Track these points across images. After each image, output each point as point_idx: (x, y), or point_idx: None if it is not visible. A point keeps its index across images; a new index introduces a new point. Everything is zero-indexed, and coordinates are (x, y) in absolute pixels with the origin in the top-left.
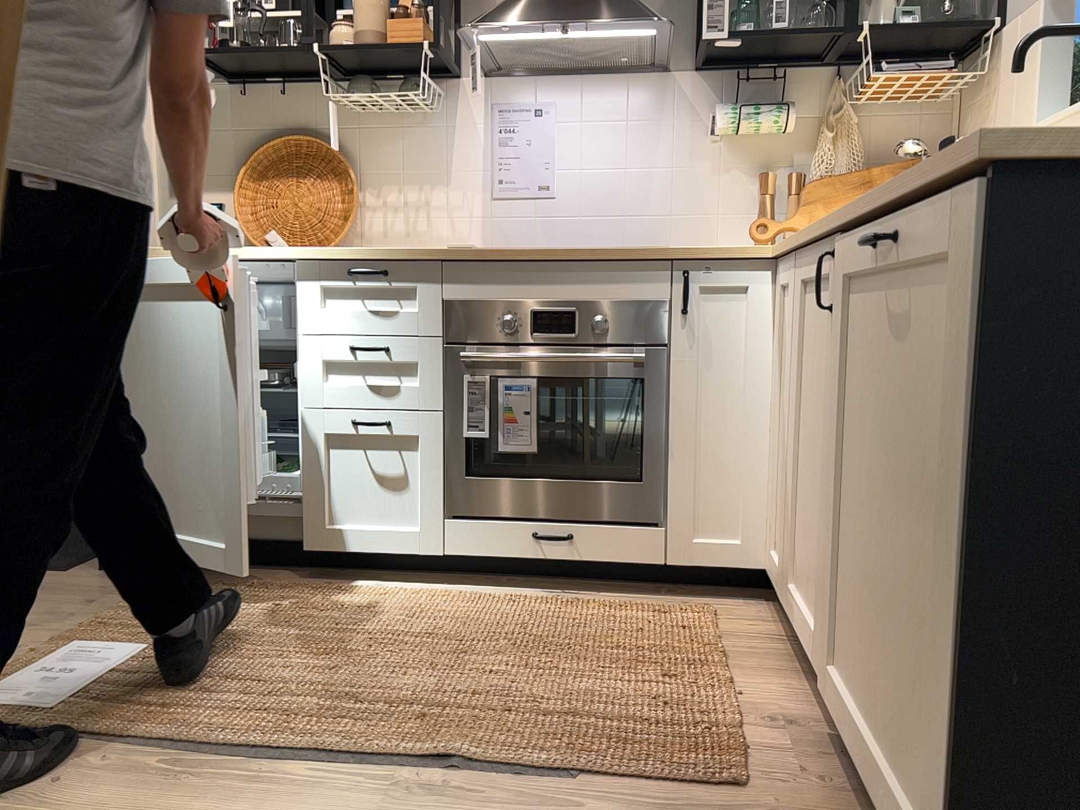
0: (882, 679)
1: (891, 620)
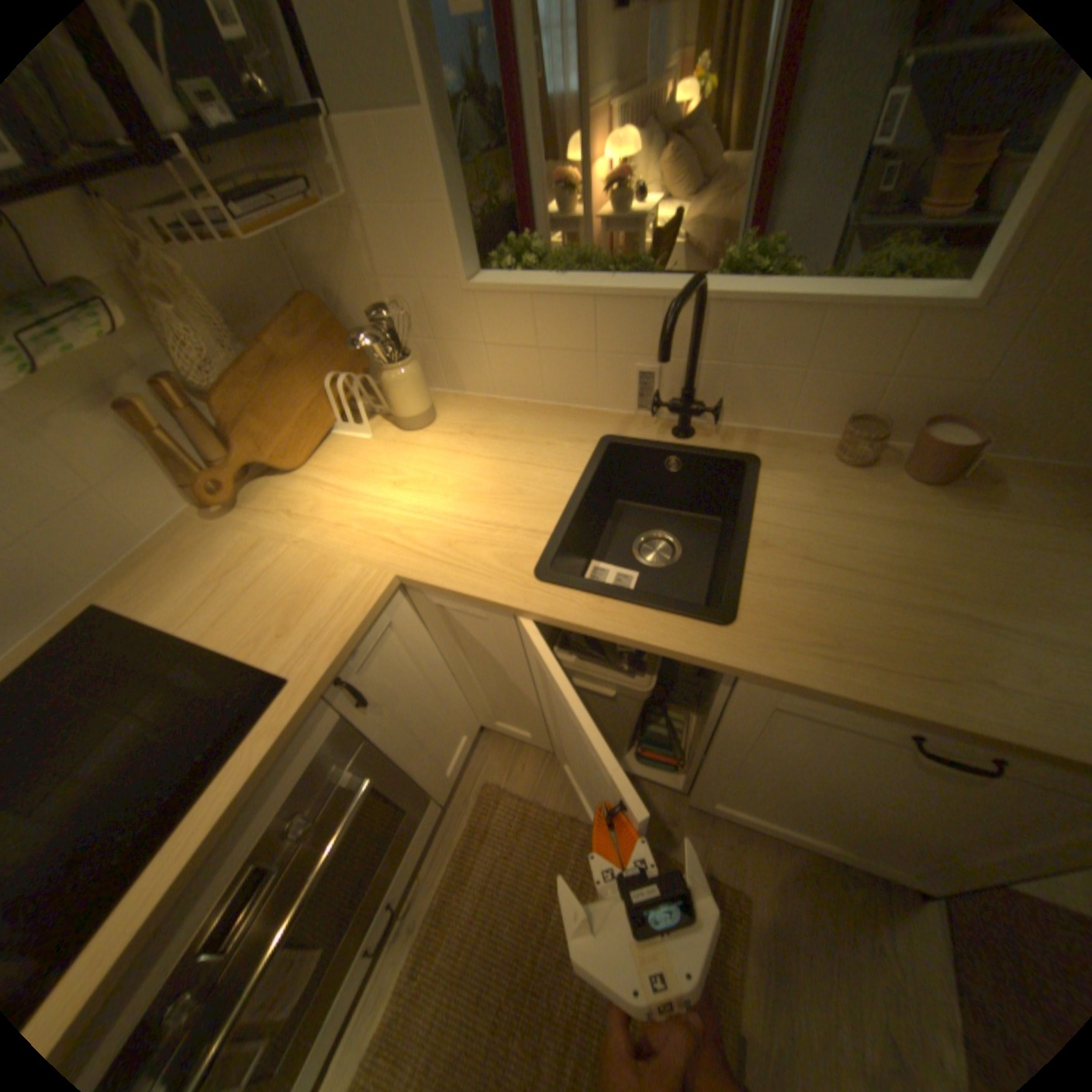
0: (803, 825)
1: (831, 820)
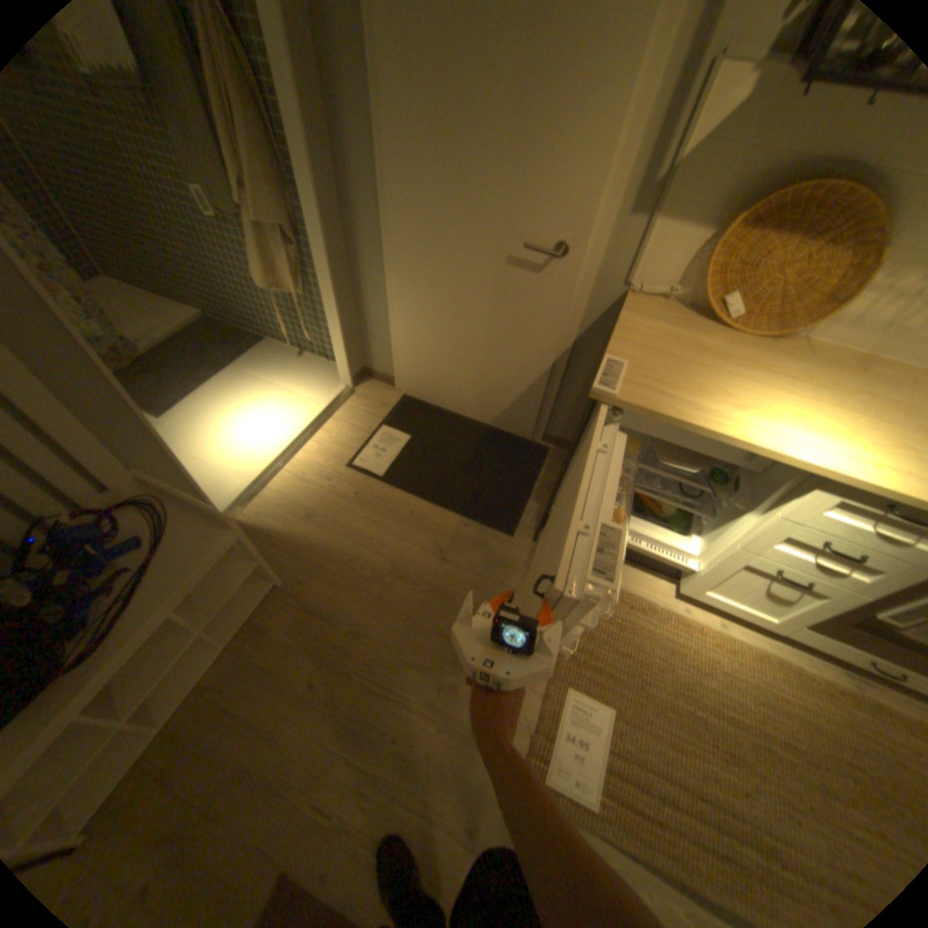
0: None
1: None
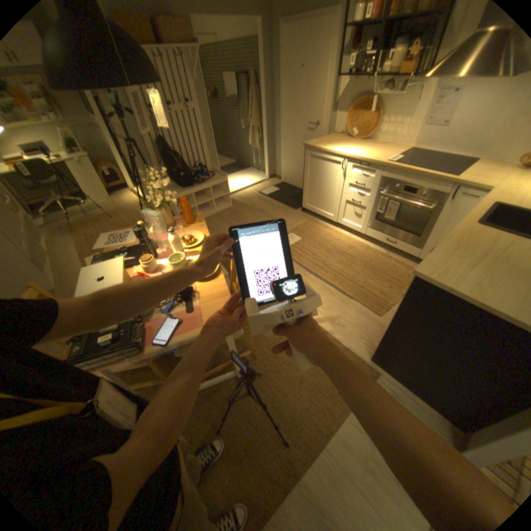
0: None
1: None
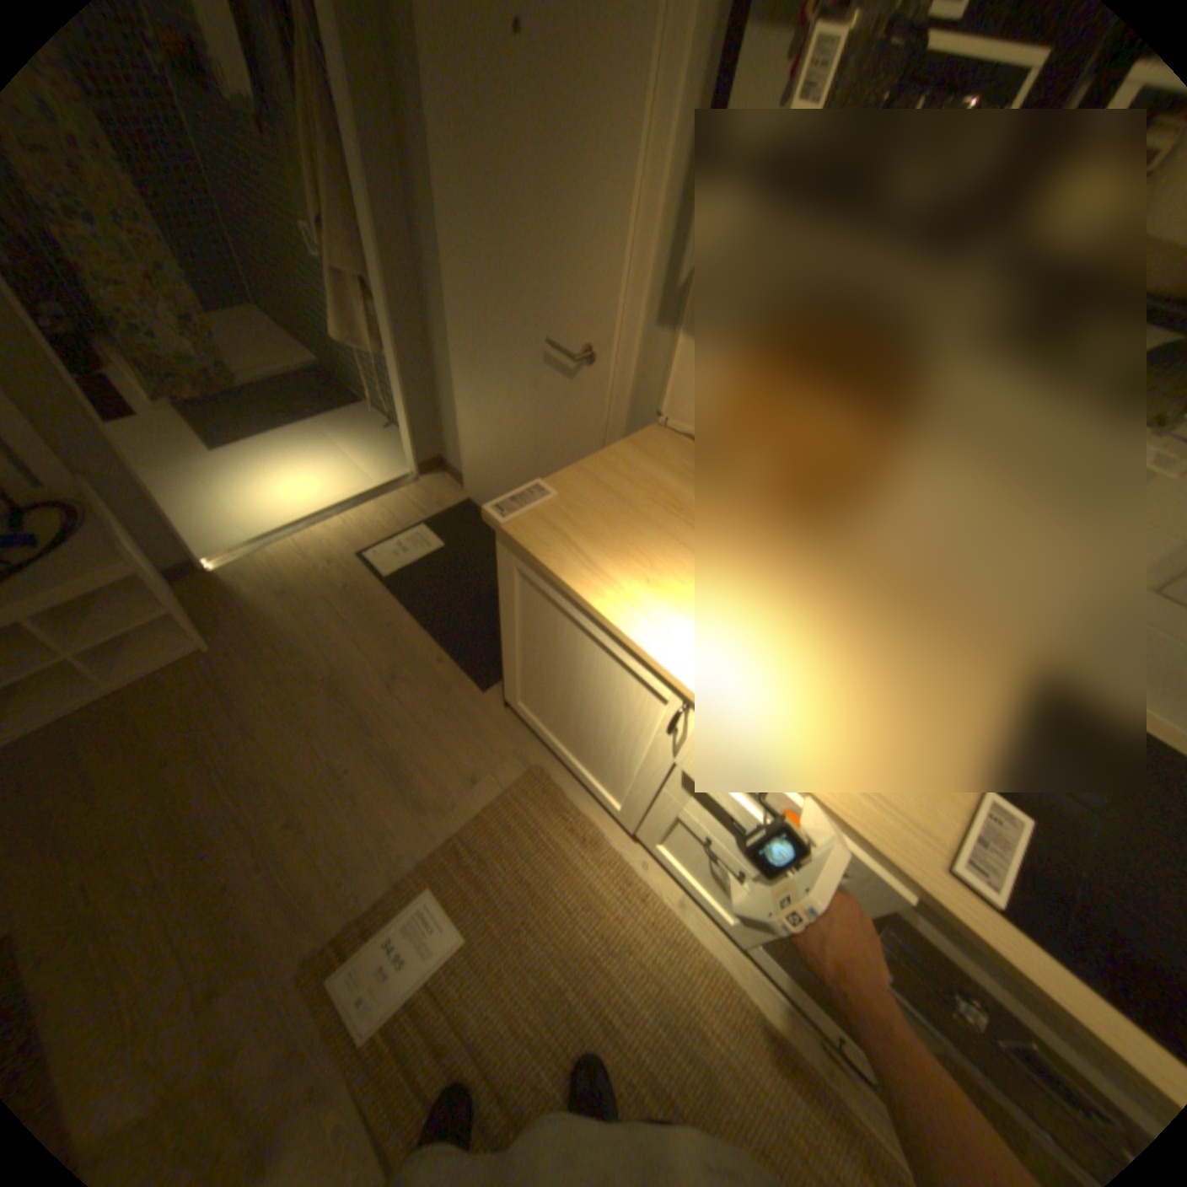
0: None
1: None
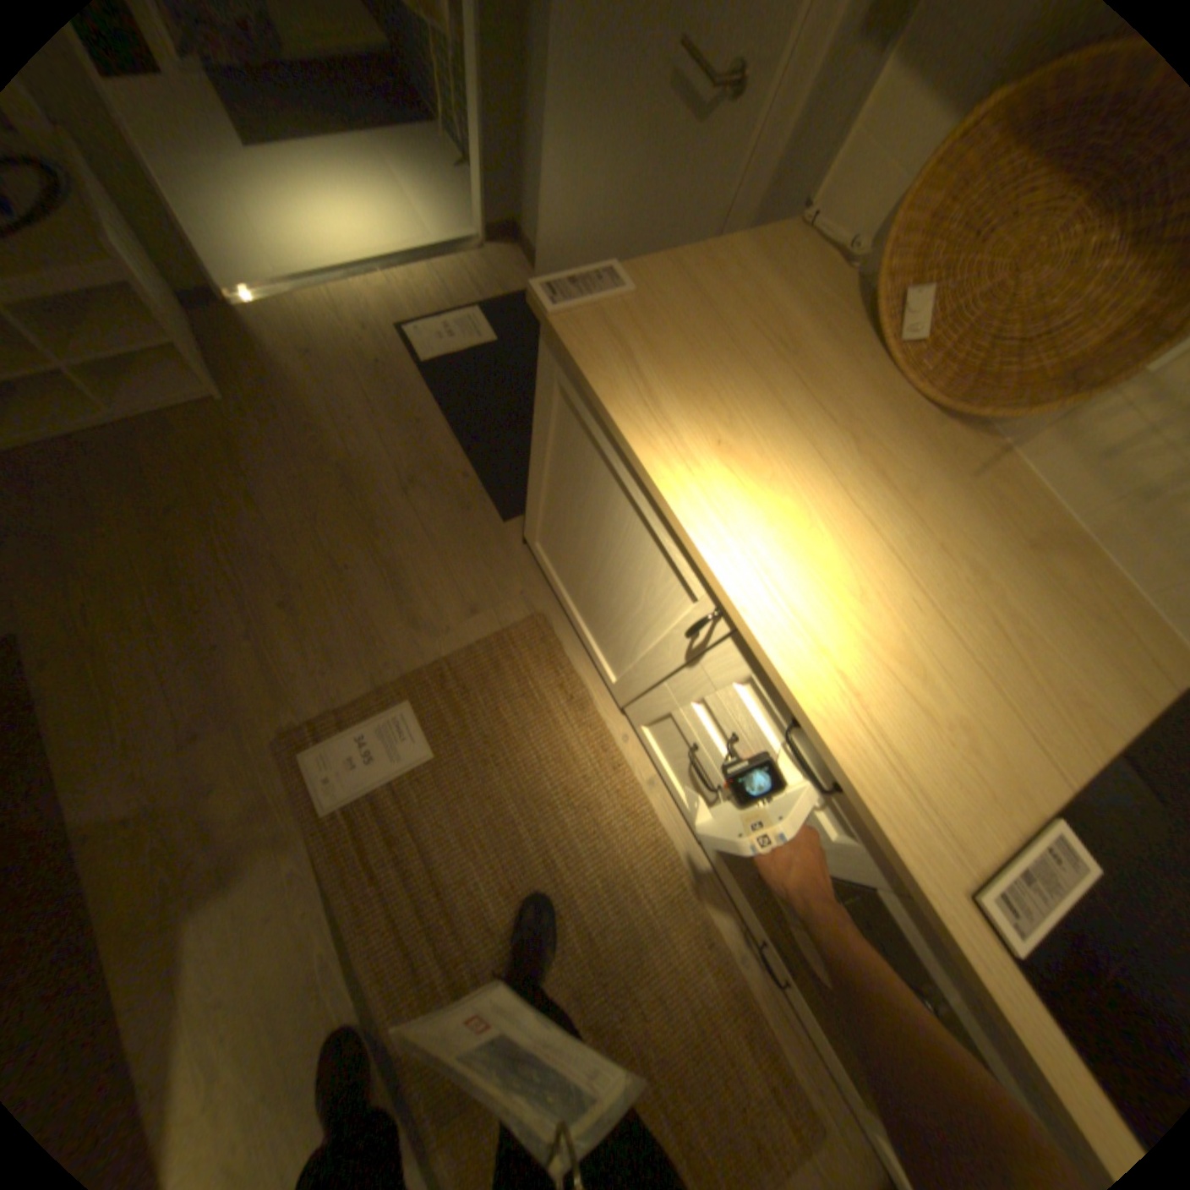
0: None
1: None
